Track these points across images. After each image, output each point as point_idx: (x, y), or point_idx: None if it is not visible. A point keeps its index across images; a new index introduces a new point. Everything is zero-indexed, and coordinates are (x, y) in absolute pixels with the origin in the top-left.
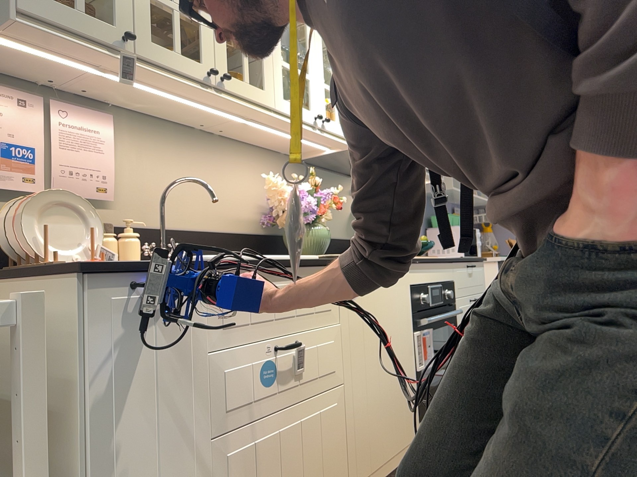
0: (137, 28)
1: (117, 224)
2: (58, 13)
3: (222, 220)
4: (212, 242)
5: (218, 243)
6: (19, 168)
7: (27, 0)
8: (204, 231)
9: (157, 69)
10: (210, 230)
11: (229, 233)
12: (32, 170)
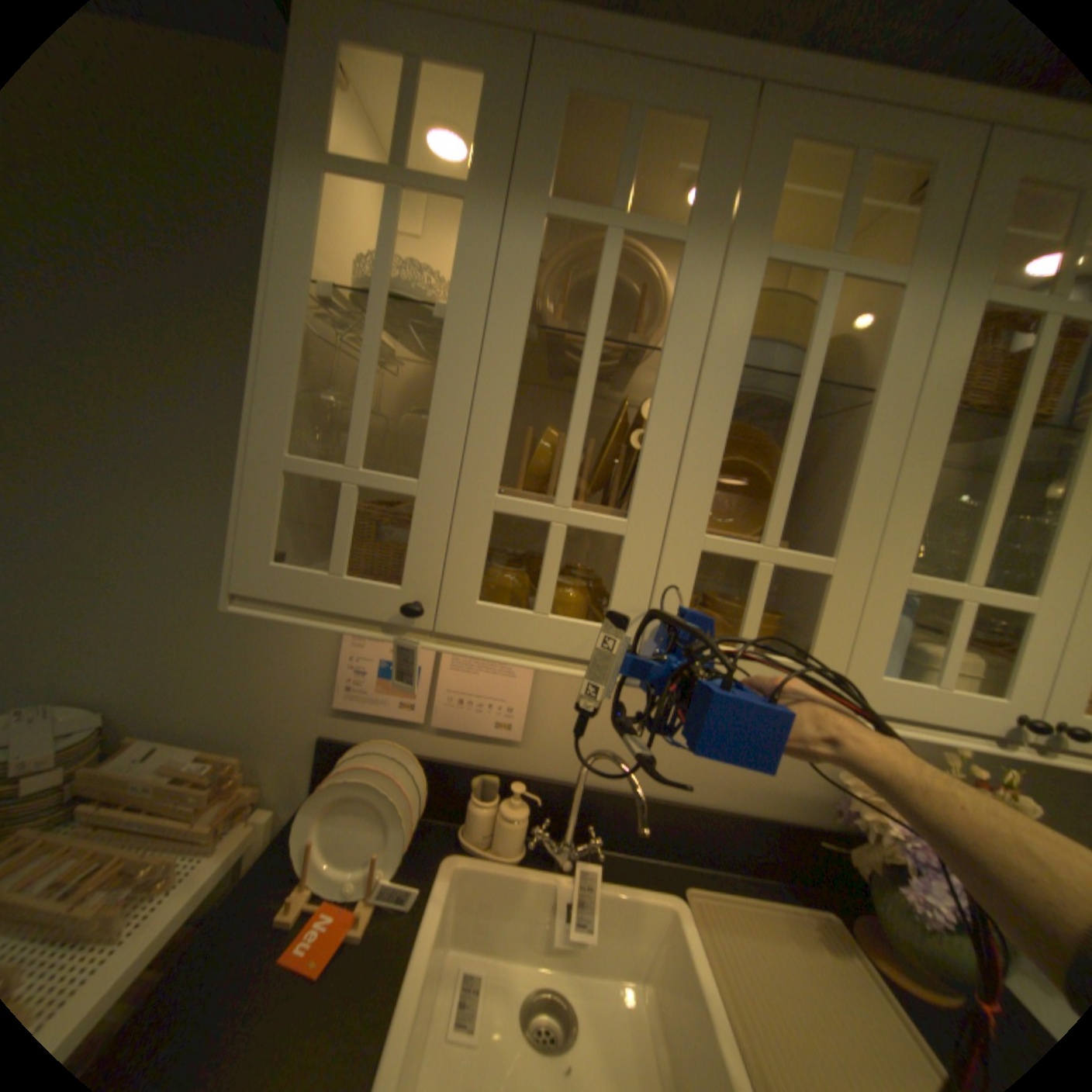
0: (450, 581)
1: (524, 771)
2: (299, 587)
3: (734, 790)
4: (697, 827)
5: (712, 830)
6: (398, 690)
7: (250, 578)
8: (685, 806)
9: (489, 648)
10: (700, 804)
11: (744, 817)
12: (413, 693)
